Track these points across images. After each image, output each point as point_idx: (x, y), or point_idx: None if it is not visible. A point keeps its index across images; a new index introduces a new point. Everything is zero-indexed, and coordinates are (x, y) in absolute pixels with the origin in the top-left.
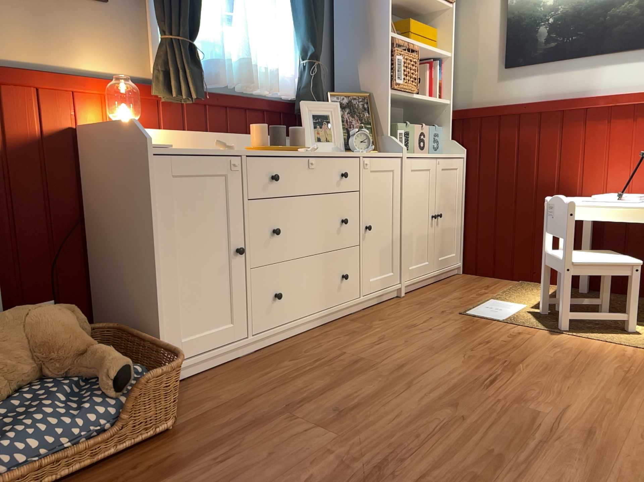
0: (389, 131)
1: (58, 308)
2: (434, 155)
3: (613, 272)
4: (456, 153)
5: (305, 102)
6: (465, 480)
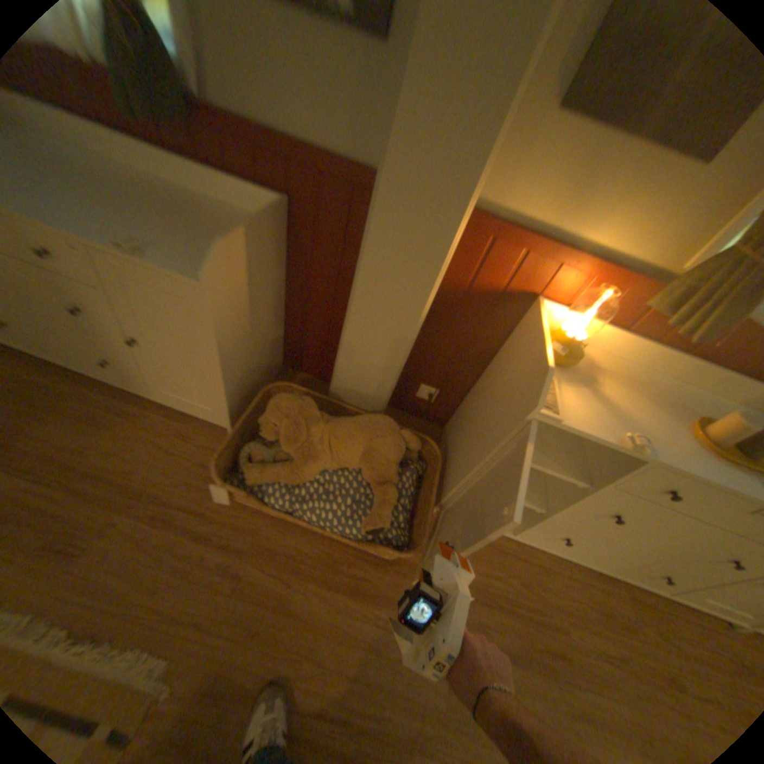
0: None
1: (400, 440)
2: None
3: None
4: None
5: None
6: None
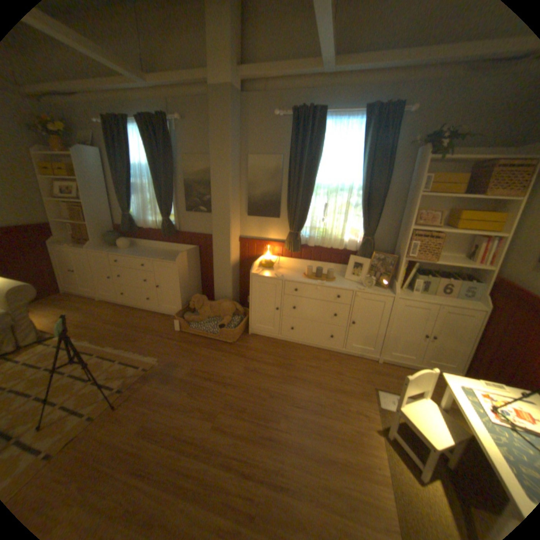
0: (401, 281)
1: (231, 303)
2: (441, 302)
3: (421, 438)
4: (485, 306)
5: (357, 255)
6: (230, 405)
